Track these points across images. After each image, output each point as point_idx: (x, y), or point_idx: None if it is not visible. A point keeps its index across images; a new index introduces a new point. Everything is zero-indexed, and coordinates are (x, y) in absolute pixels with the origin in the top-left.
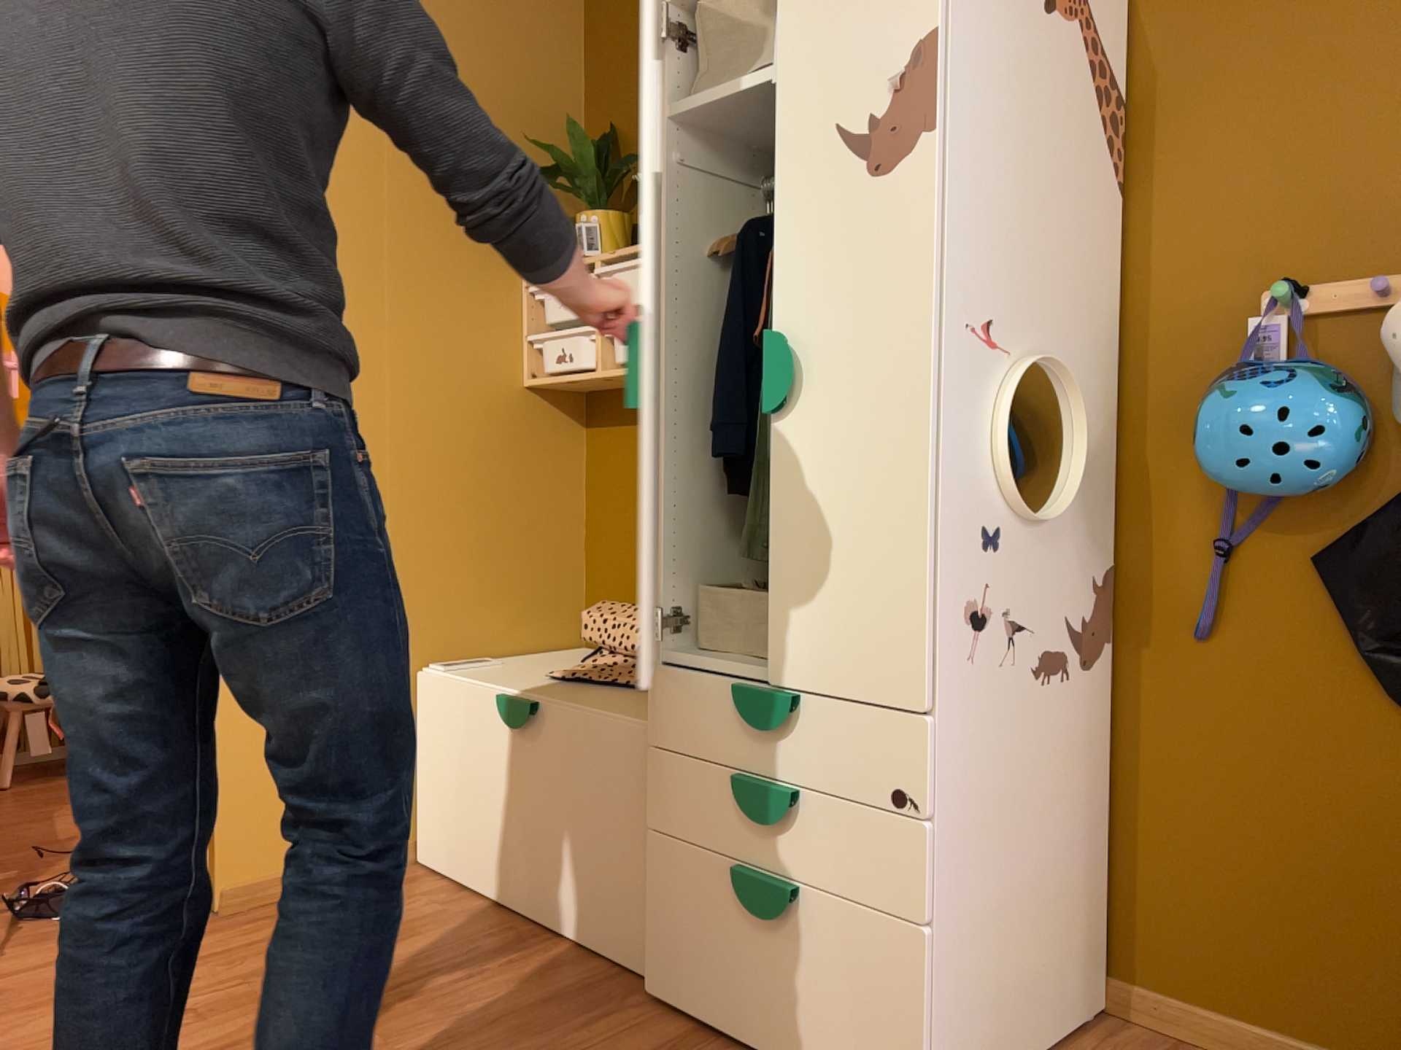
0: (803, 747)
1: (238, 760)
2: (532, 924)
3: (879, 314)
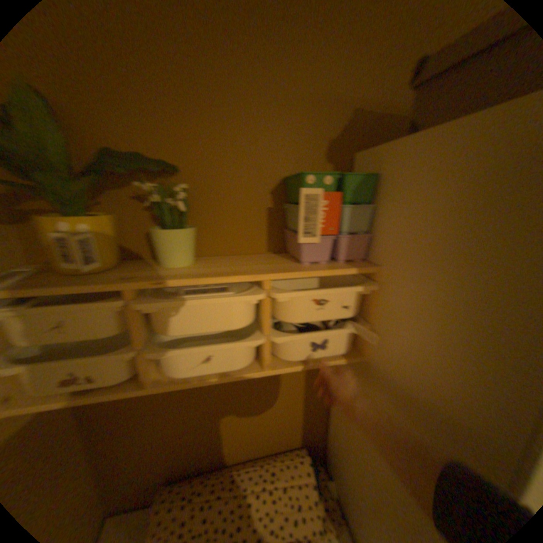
0: None
1: None
2: None
3: None
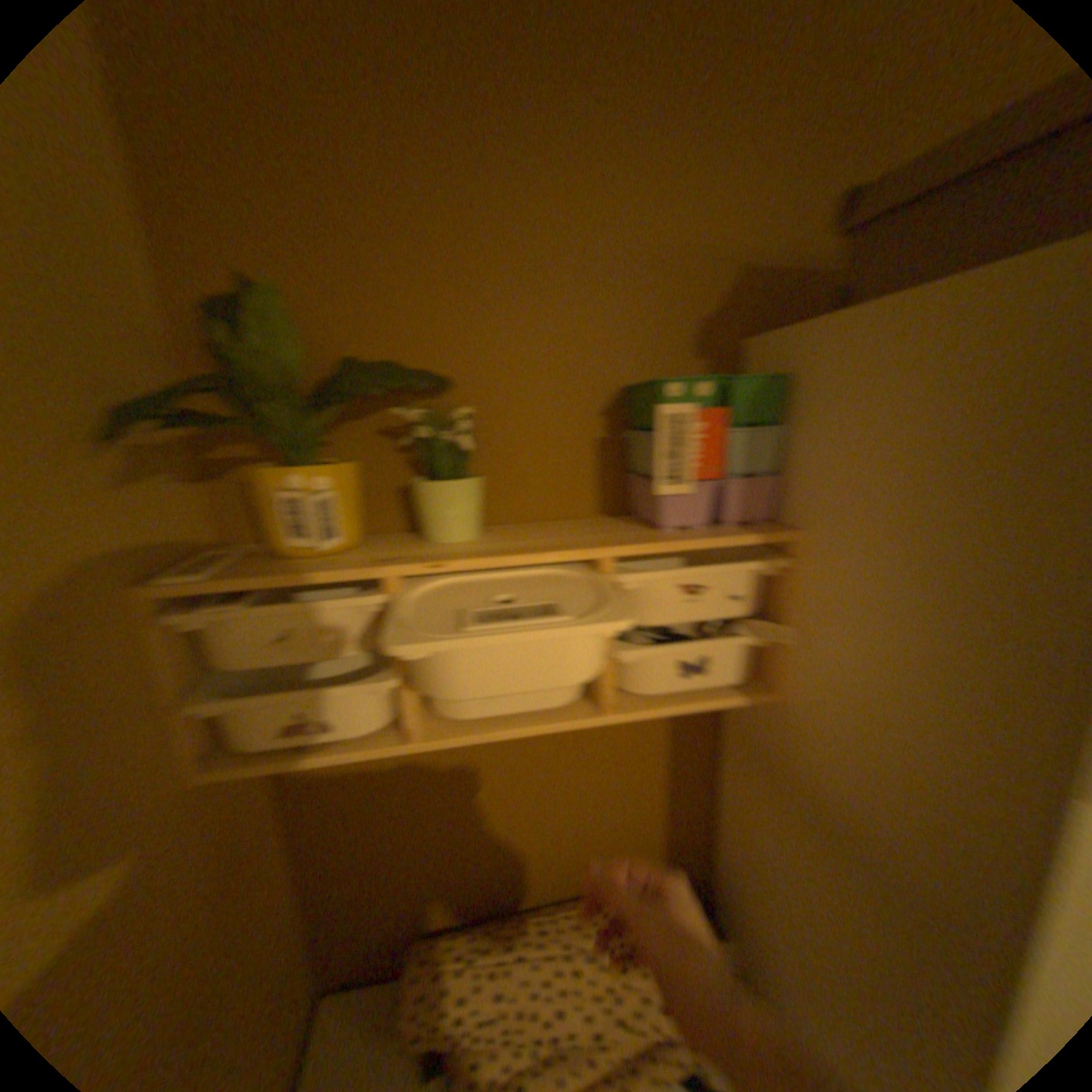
0: None
1: None
2: None
3: None
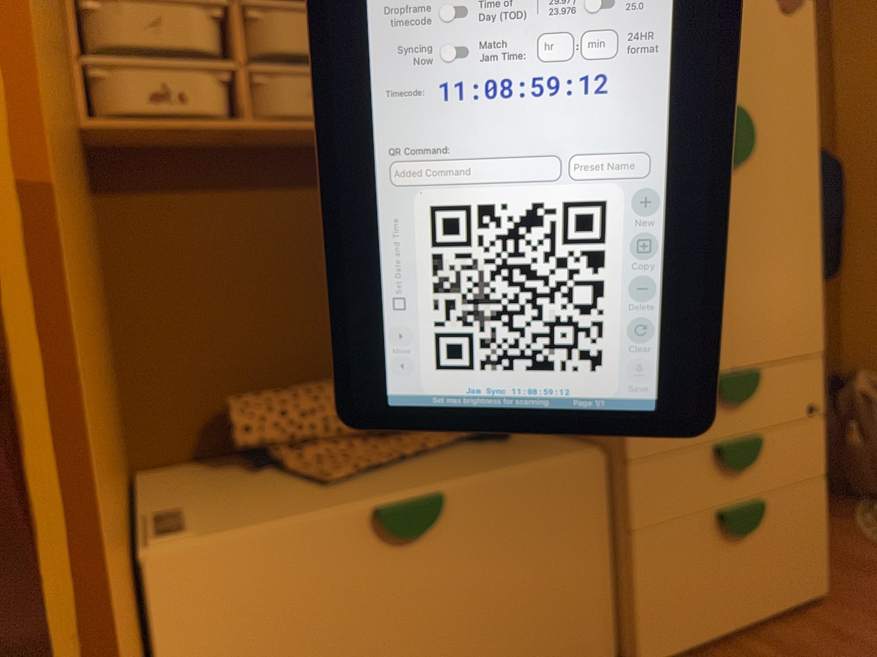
0: (759, 403)
1: None
2: None
3: (793, 106)
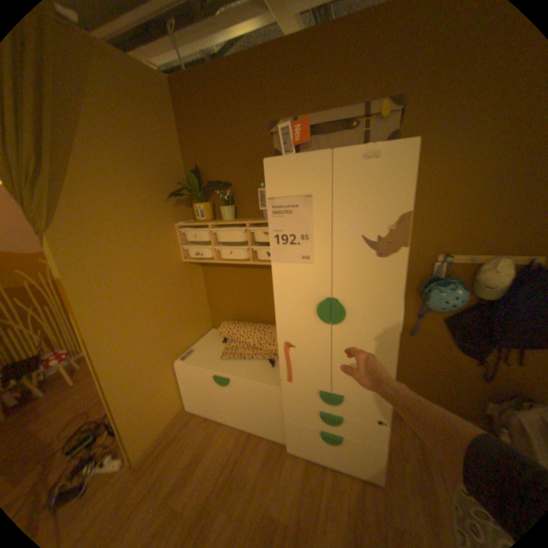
0: (344, 407)
1: (127, 425)
2: (236, 428)
3: (378, 301)
